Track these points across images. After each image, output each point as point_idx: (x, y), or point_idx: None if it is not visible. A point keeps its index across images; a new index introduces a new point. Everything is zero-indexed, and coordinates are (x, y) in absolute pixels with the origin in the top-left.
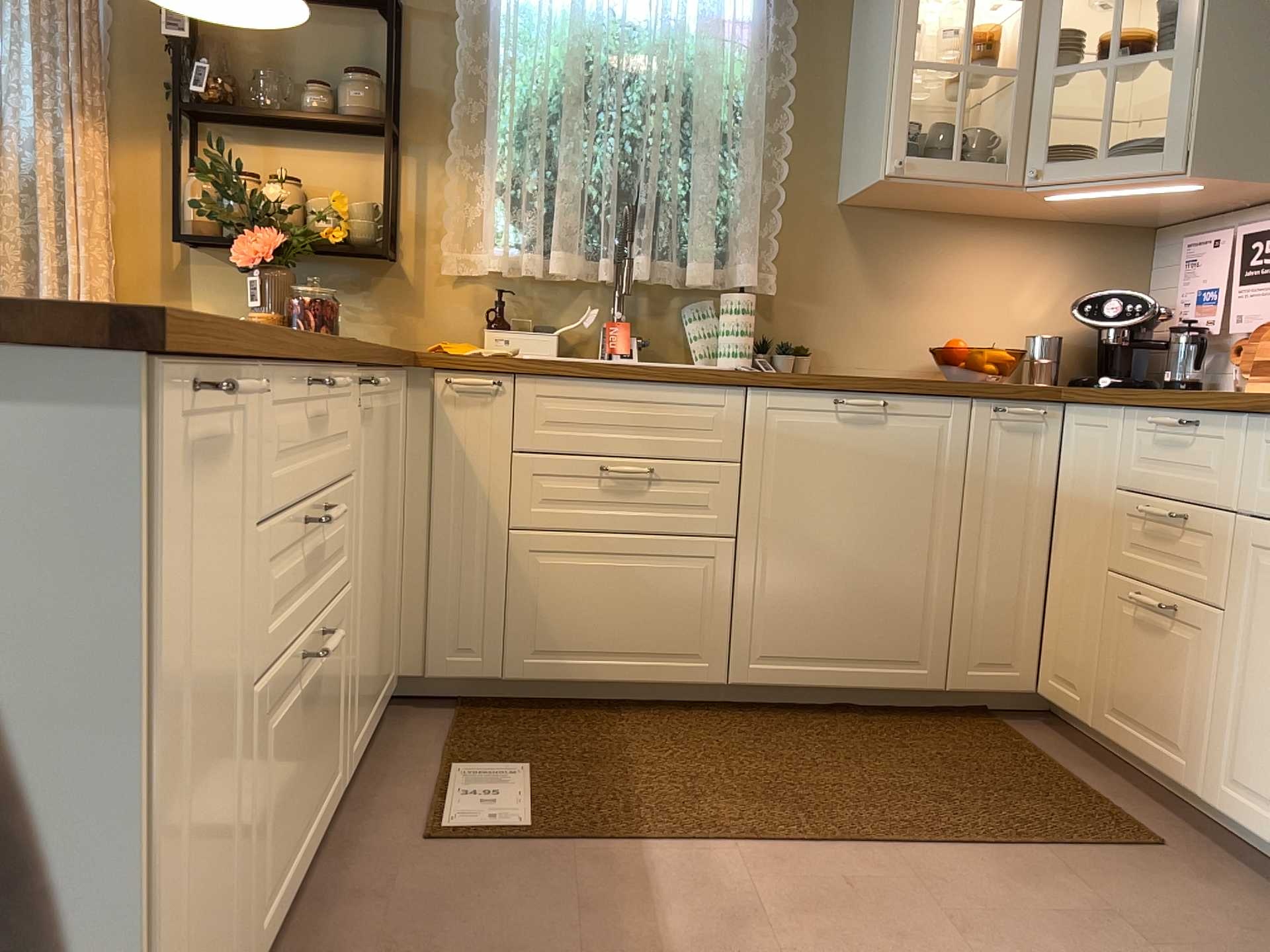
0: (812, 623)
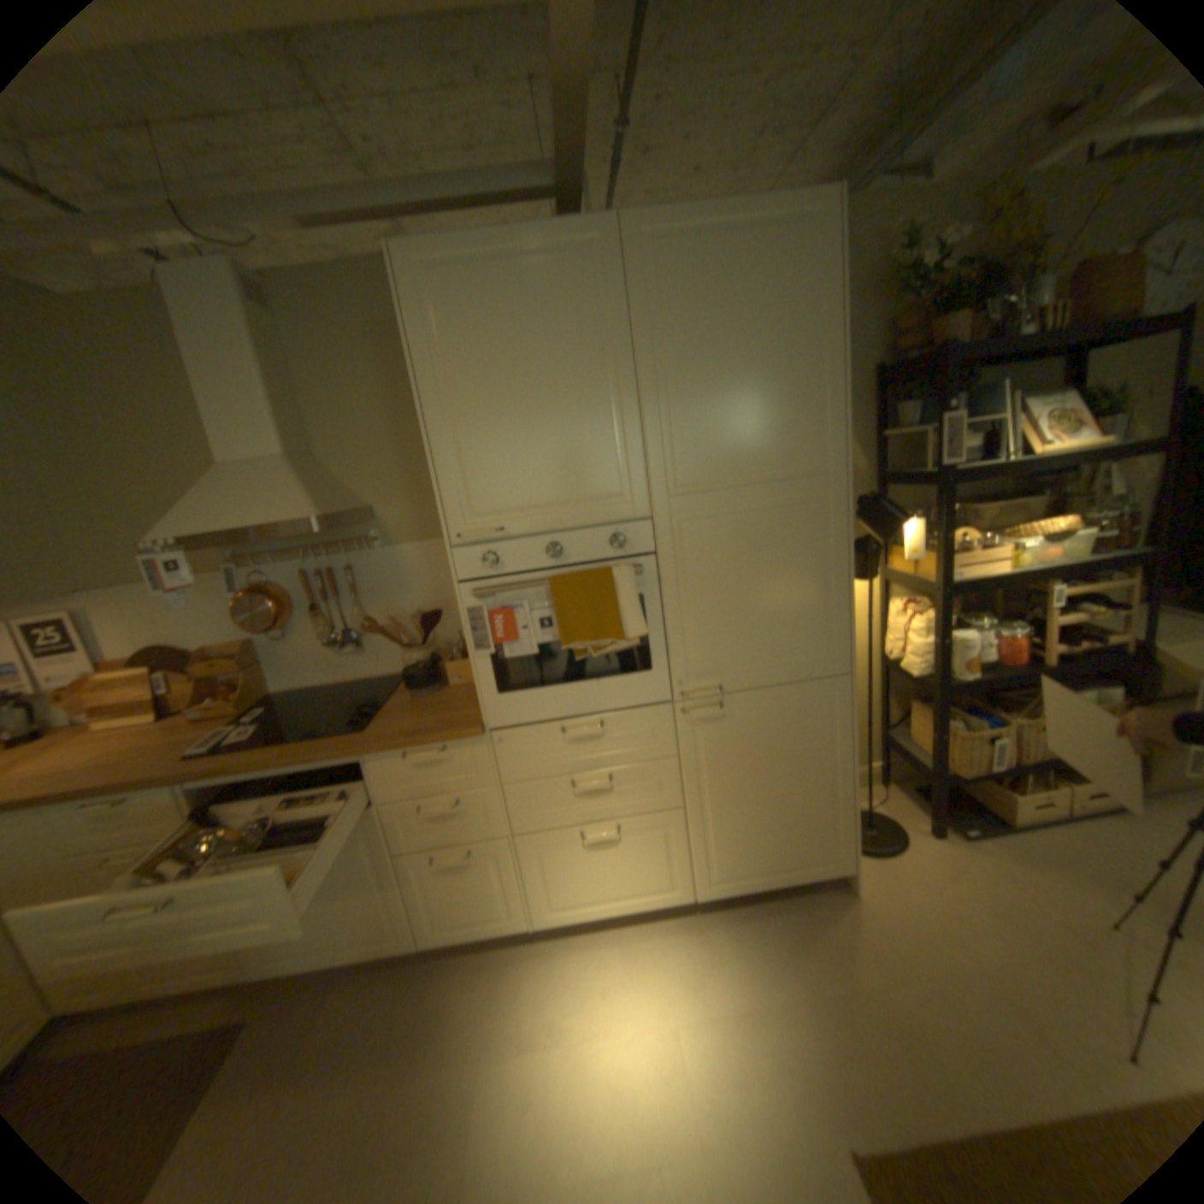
0: None
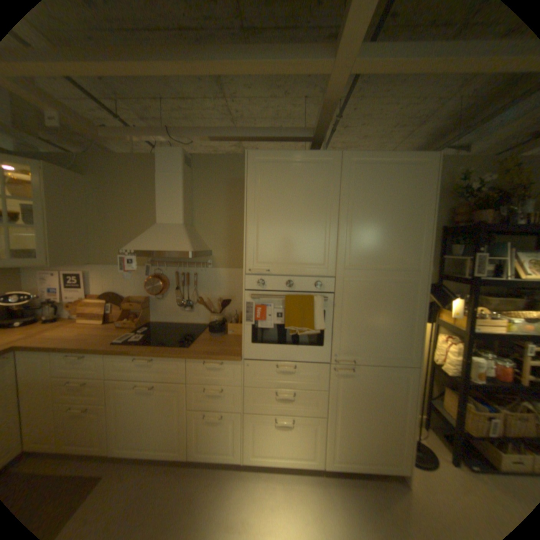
0: None
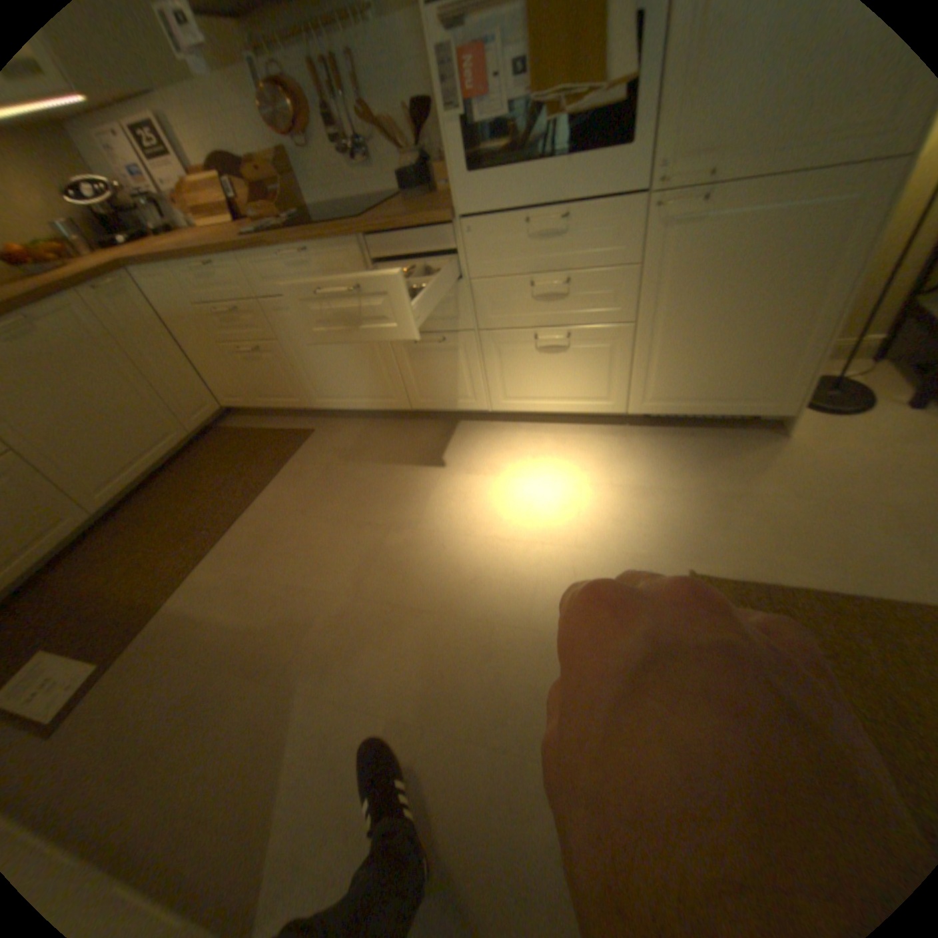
0: (104, 456)
